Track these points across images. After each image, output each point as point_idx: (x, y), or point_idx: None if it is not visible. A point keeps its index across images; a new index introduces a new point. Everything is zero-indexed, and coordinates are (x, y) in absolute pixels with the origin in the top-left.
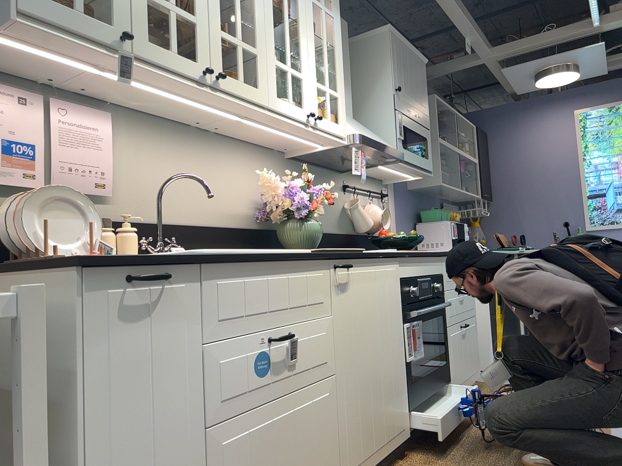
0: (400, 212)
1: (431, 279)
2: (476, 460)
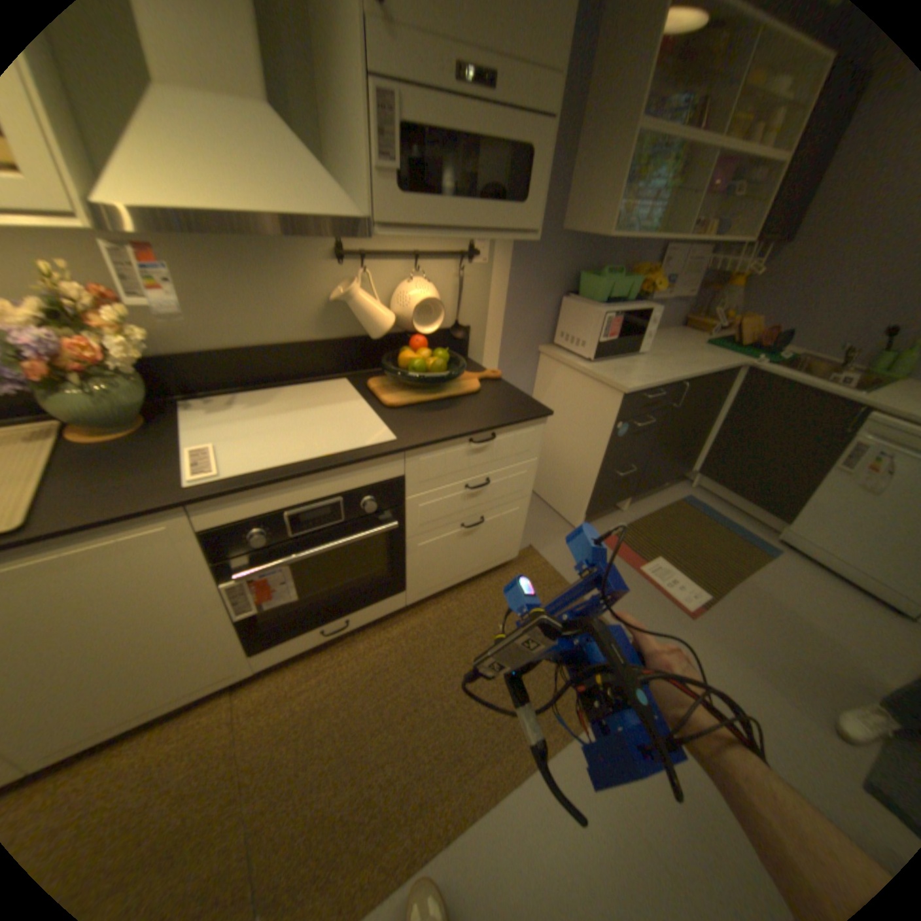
0: (520, 279)
1: (343, 499)
2: (295, 745)
